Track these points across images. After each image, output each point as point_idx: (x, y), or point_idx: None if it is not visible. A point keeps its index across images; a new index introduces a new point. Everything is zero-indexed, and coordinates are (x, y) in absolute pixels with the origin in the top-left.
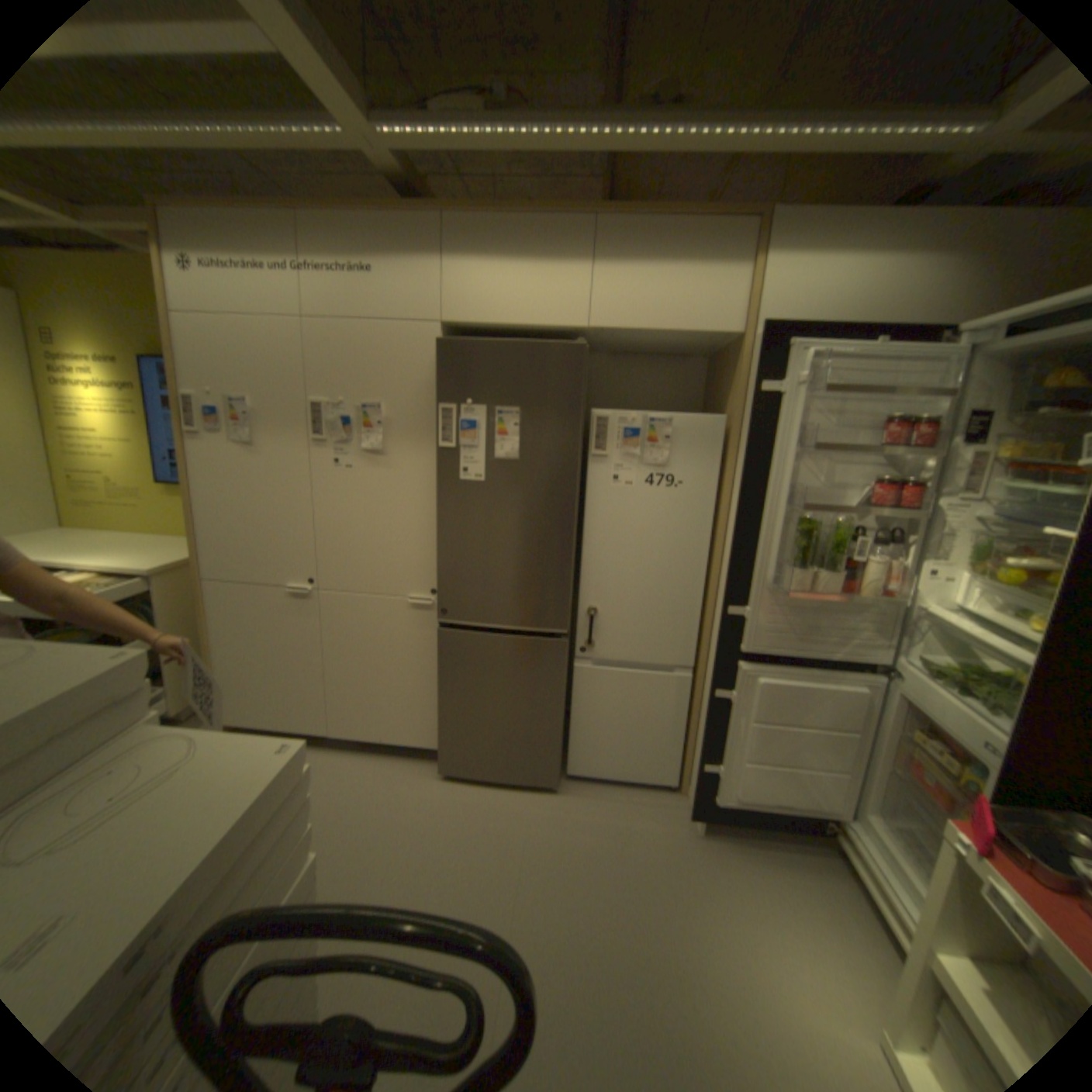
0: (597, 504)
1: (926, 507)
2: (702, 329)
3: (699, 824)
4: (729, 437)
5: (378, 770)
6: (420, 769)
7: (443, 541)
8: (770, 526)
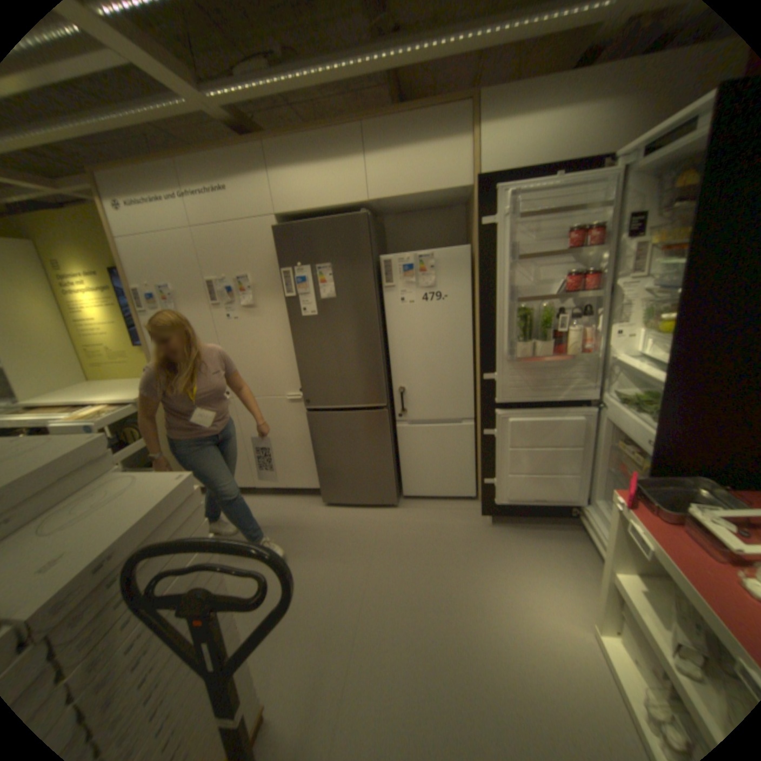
0: (393, 318)
1: (606, 287)
2: (443, 188)
3: (487, 517)
4: (474, 259)
5: (287, 503)
6: (312, 501)
7: (299, 357)
8: (500, 316)
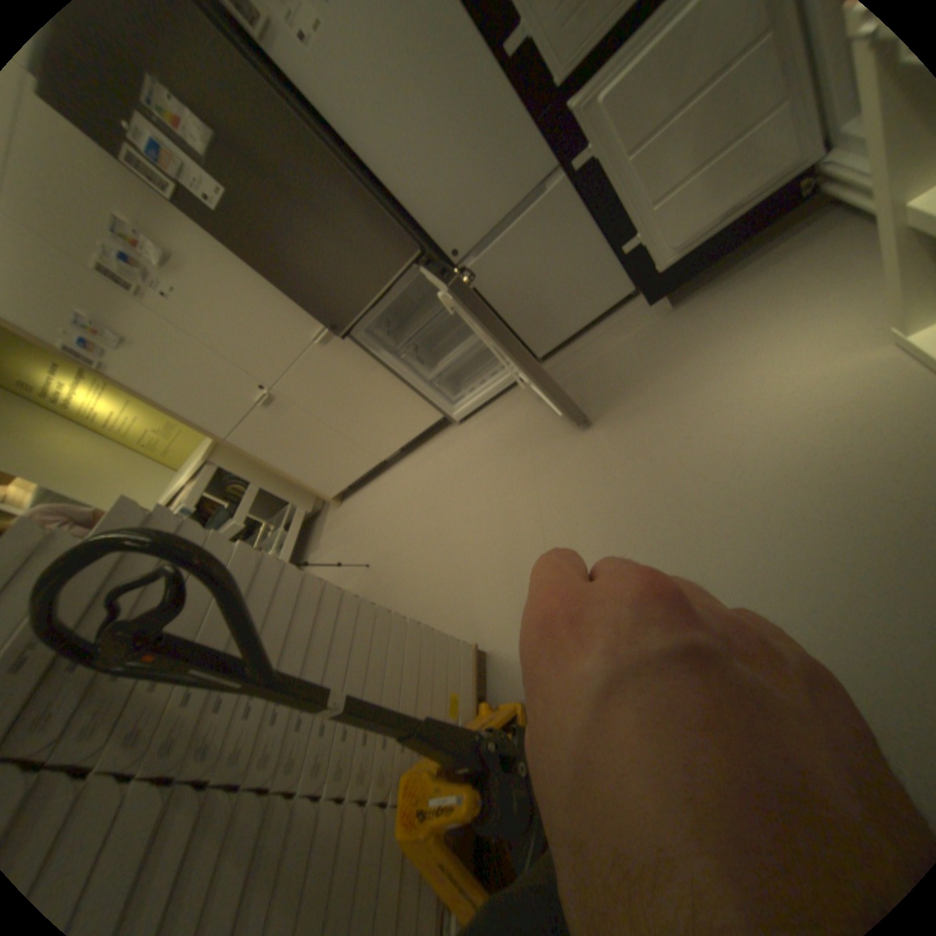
0: (319, 92)
1: None
2: None
3: (660, 298)
4: None
5: (423, 454)
6: (446, 434)
7: (271, 276)
8: None
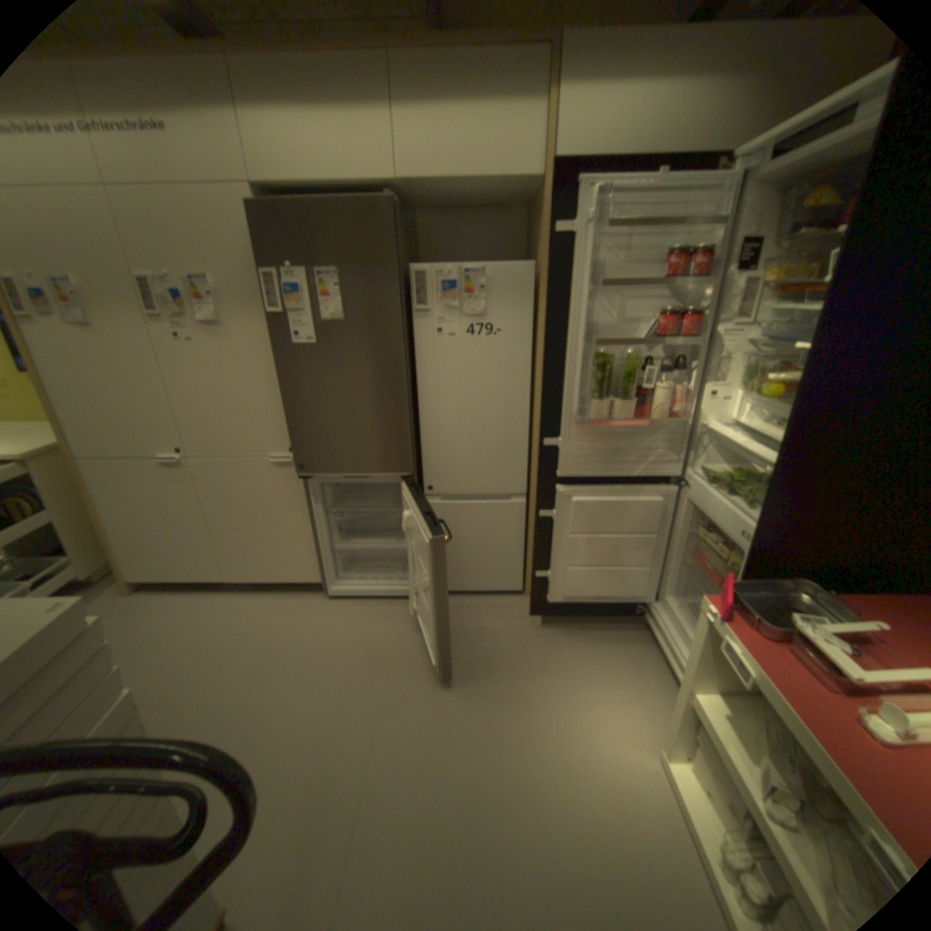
0: (426, 356)
1: (705, 333)
2: (504, 174)
3: (536, 616)
4: (540, 282)
5: (272, 604)
6: (308, 599)
7: (289, 403)
8: (572, 363)
